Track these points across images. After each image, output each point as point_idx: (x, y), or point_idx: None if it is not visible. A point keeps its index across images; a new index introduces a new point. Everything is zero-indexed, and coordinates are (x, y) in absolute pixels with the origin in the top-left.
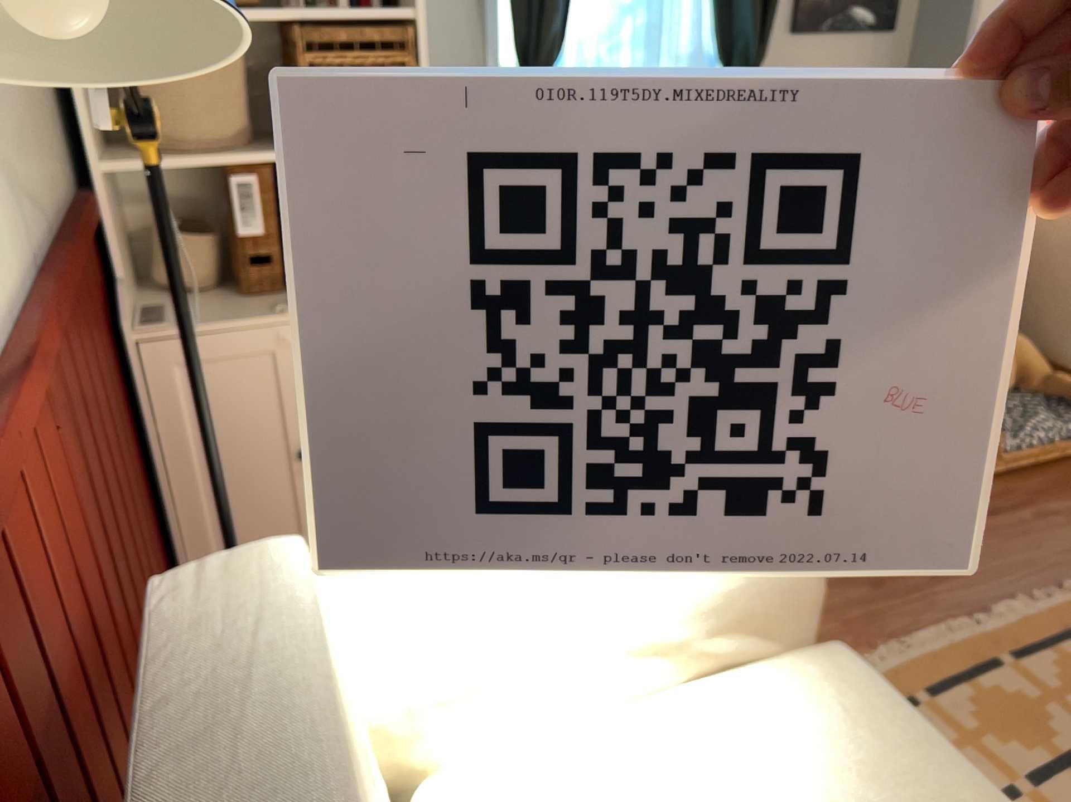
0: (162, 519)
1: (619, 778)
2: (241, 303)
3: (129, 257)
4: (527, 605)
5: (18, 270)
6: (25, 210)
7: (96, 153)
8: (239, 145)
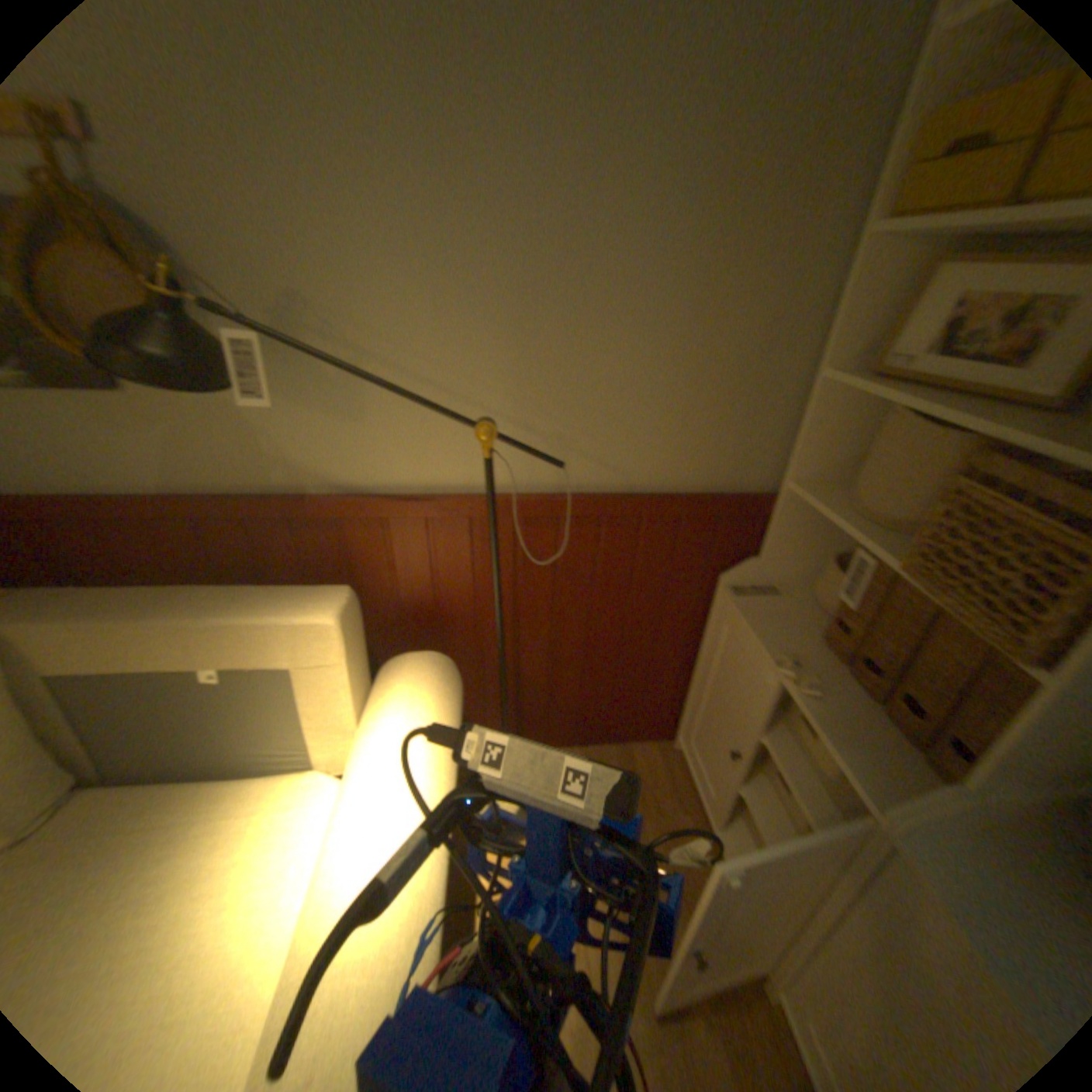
0: (691, 690)
1: (252, 910)
2: (807, 638)
3: (820, 557)
4: (343, 822)
5: (538, 484)
6: (596, 465)
7: (799, 473)
8: (911, 530)
